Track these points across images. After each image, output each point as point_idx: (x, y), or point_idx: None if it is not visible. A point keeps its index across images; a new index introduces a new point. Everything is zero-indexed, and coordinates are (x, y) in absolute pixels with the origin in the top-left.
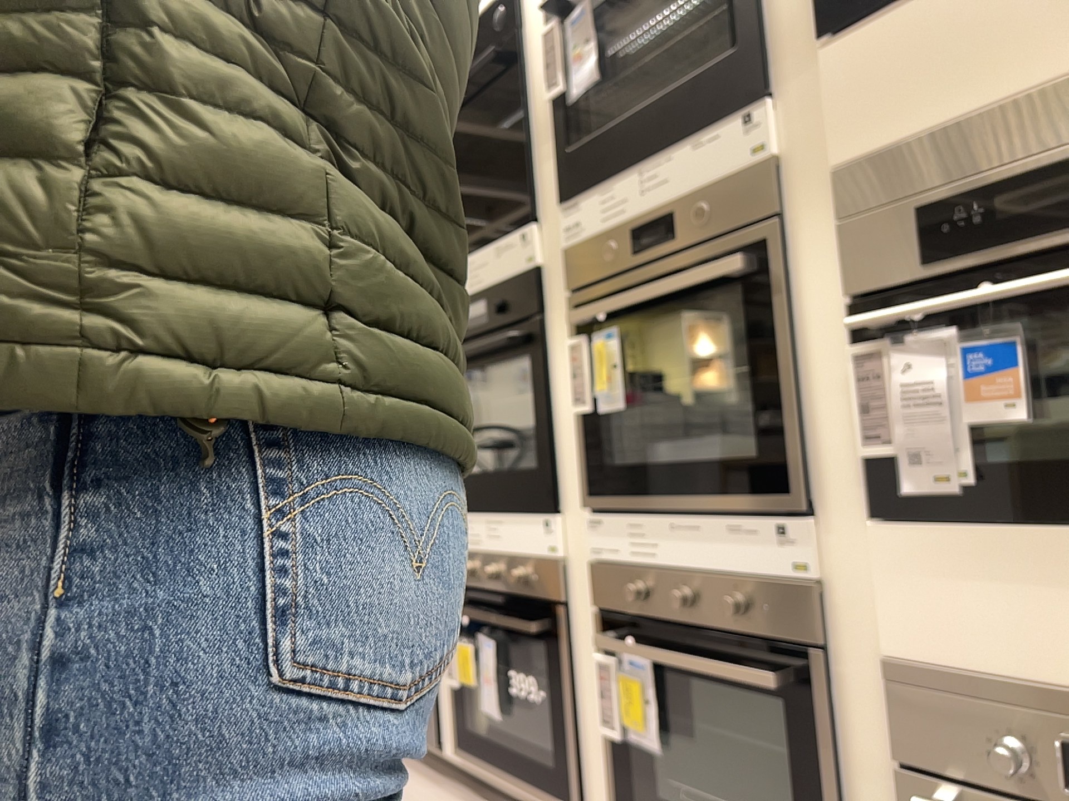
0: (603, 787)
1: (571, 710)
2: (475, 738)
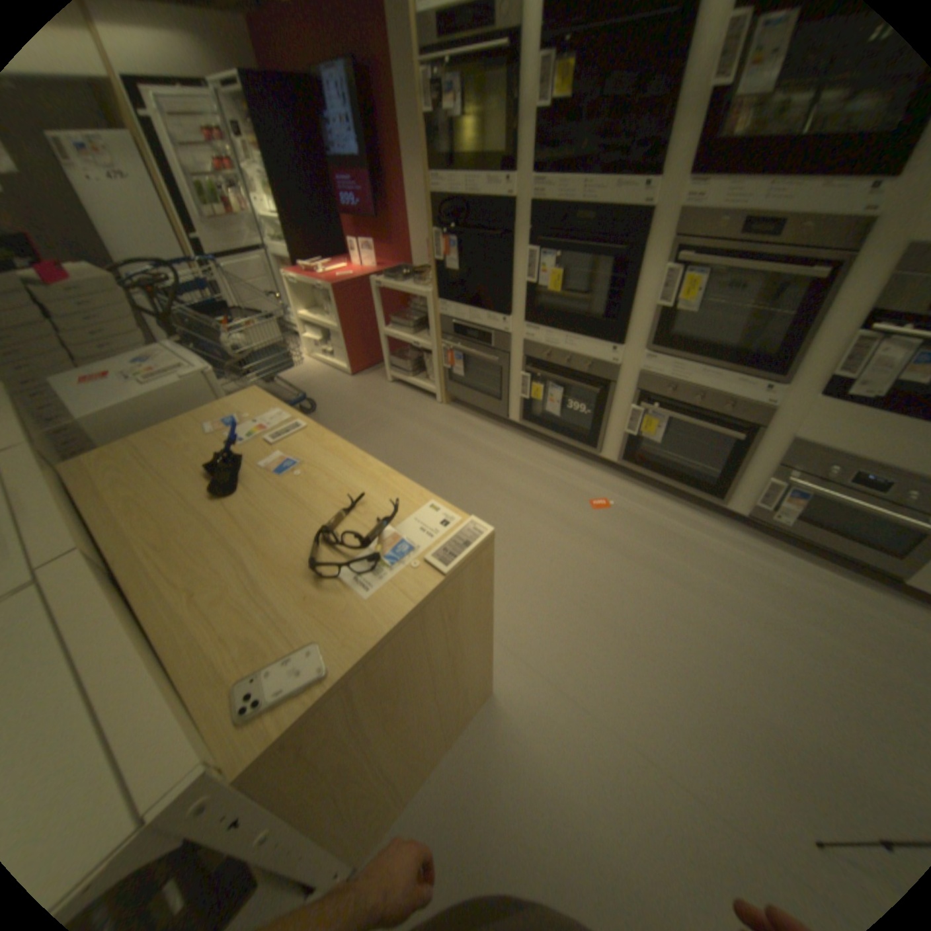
0: (614, 445)
1: (605, 420)
2: (535, 419)
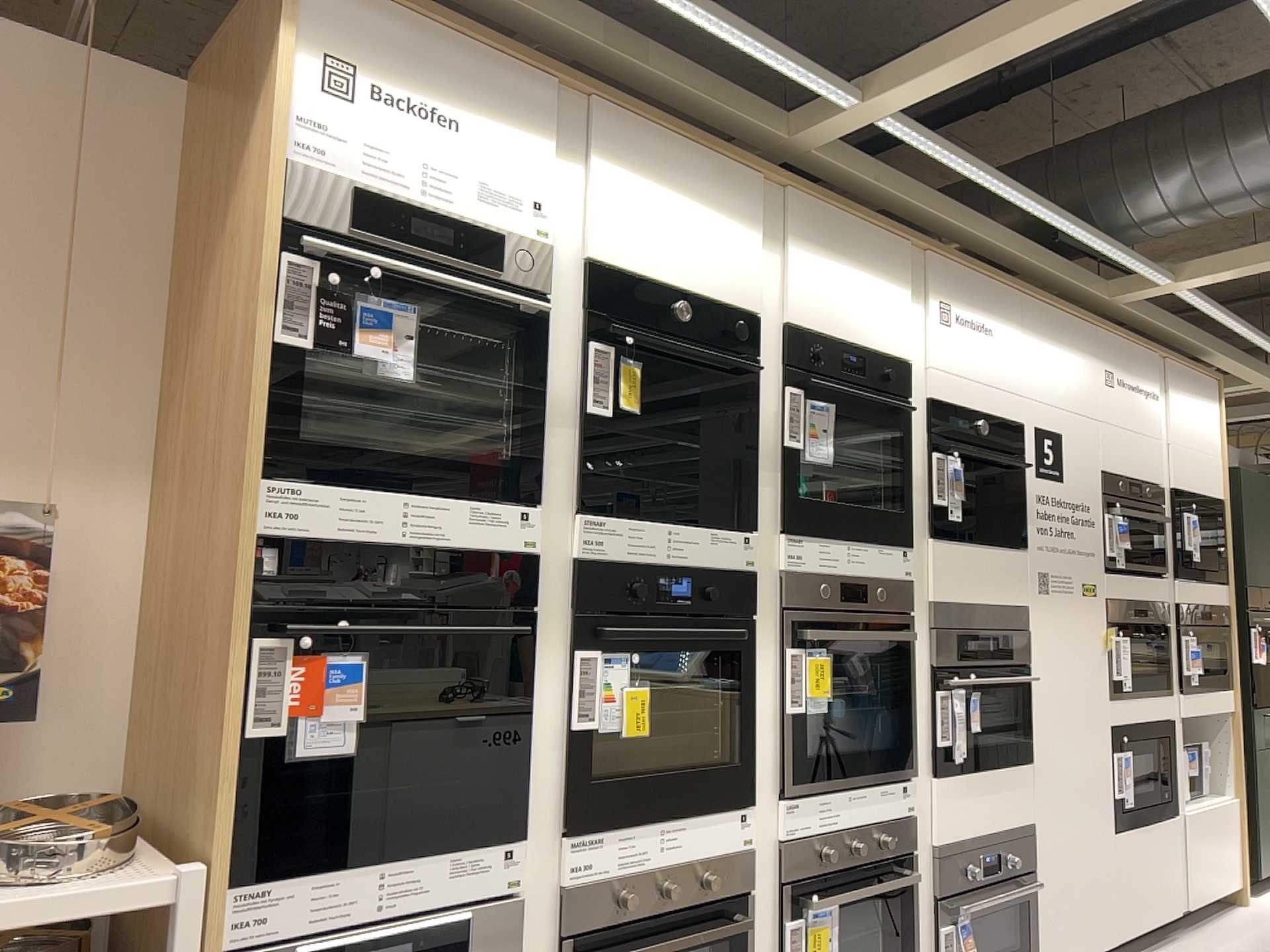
0: None
1: None
2: None
